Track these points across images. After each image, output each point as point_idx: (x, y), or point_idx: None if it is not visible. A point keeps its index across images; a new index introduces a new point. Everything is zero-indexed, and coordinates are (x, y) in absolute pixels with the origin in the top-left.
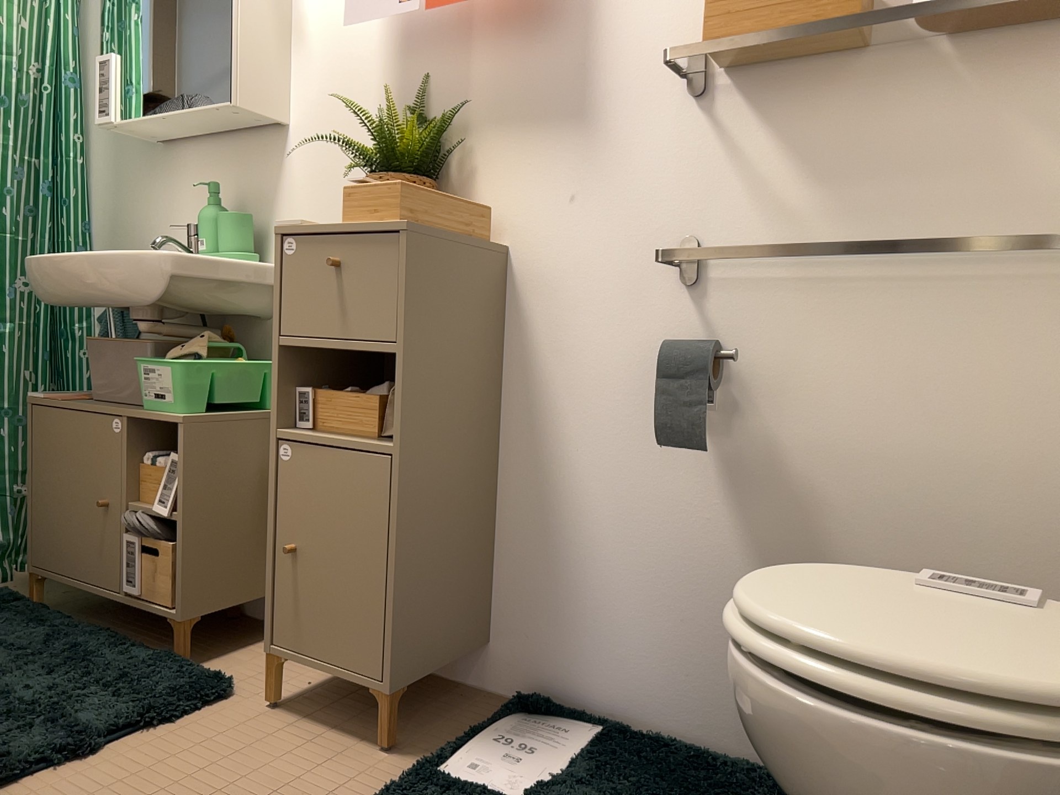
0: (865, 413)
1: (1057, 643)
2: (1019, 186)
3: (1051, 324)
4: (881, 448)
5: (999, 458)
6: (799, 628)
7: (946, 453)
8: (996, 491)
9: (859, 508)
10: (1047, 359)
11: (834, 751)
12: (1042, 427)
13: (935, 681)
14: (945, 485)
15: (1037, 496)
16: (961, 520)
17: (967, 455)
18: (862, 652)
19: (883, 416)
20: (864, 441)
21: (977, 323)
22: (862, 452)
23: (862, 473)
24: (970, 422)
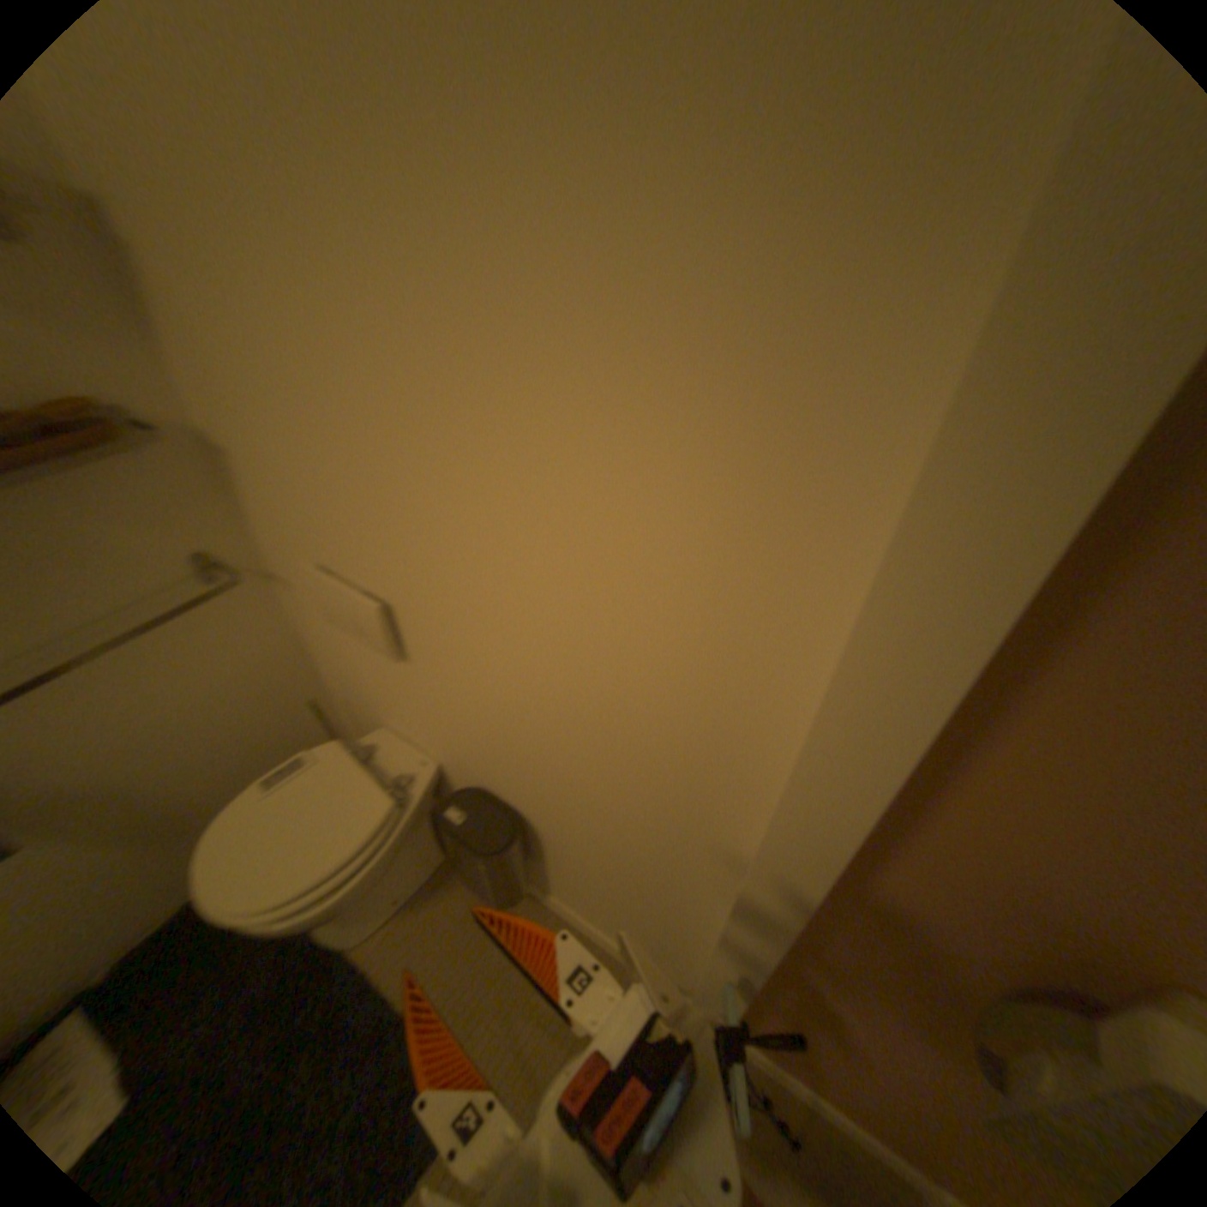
0: (98, 732)
1: (342, 788)
2: (103, 561)
3: (181, 621)
4: (126, 738)
5: (200, 693)
6: (274, 901)
7: (170, 711)
8: (209, 706)
9: (137, 772)
10: (192, 637)
11: (329, 913)
12: (212, 666)
13: (345, 860)
14: (180, 724)
15: (229, 693)
16: (201, 729)
17: (182, 704)
18: (312, 880)
19: (113, 724)
20: (111, 744)
21: (136, 644)
22: (115, 749)
23: (123, 757)
24: (171, 690)
